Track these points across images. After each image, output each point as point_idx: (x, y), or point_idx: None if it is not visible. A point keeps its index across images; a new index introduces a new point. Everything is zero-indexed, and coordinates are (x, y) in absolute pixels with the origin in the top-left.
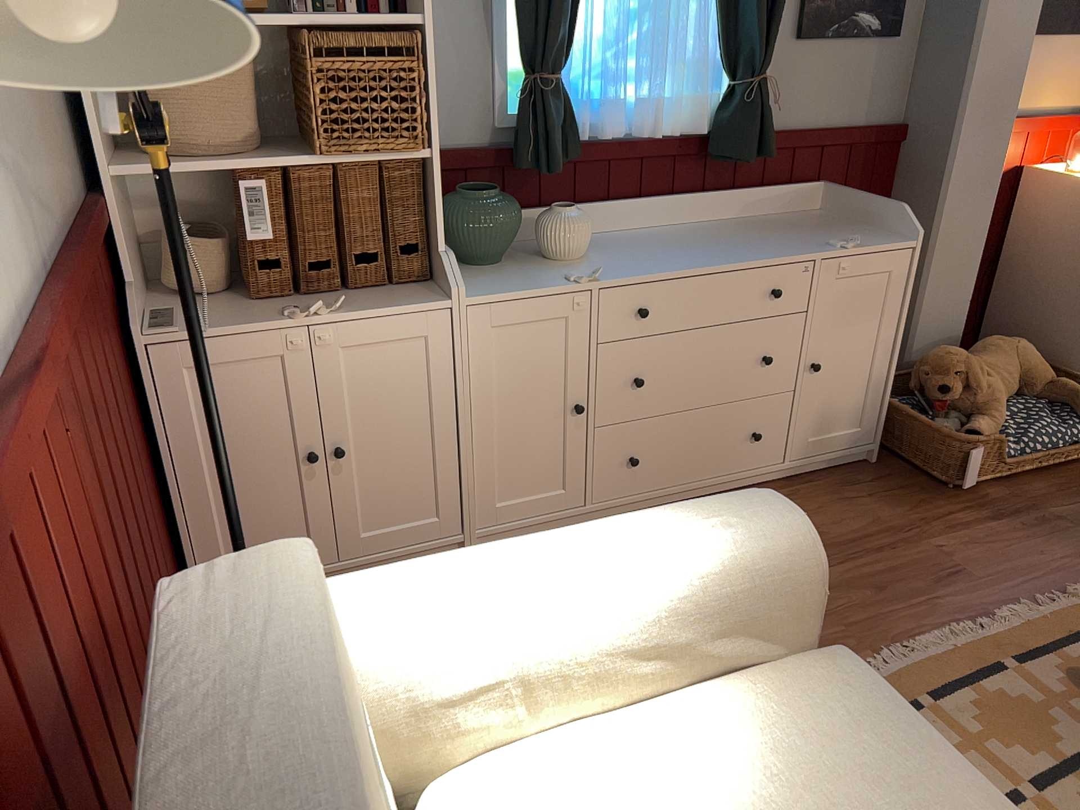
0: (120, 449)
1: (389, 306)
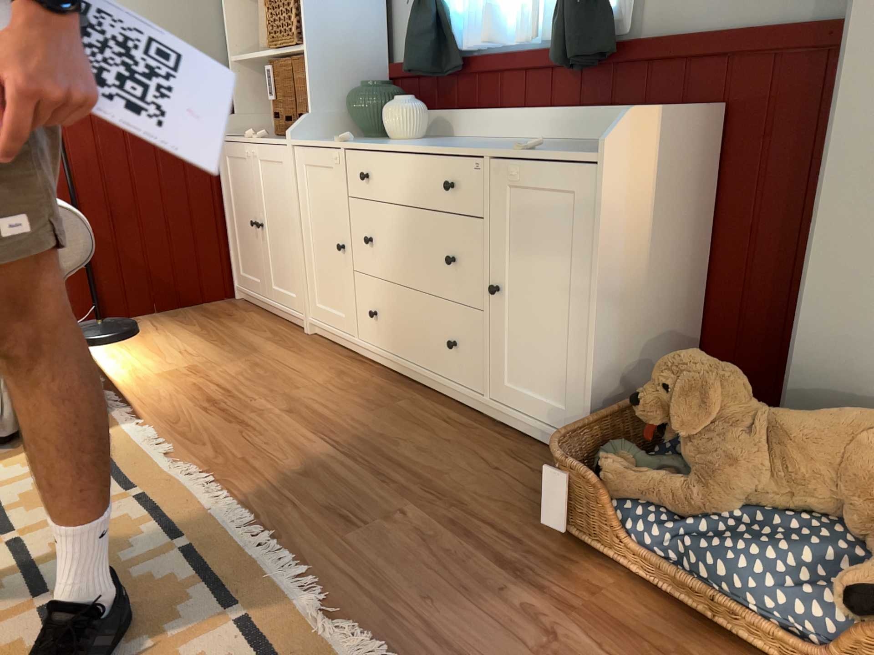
0: (149, 165)
1: (277, 142)
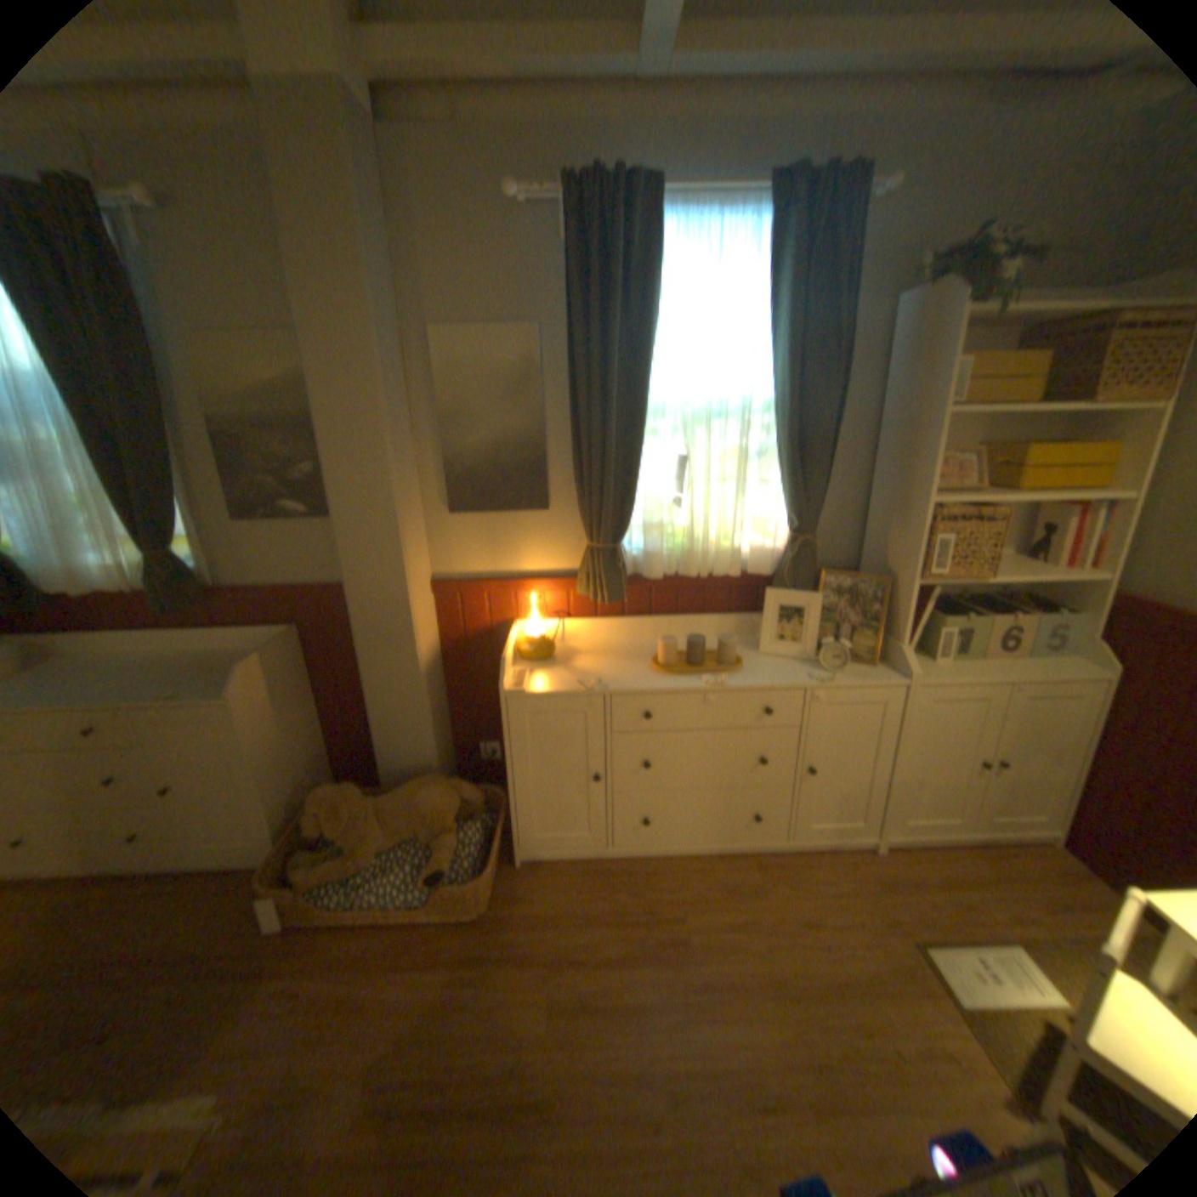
0: None
1: None
